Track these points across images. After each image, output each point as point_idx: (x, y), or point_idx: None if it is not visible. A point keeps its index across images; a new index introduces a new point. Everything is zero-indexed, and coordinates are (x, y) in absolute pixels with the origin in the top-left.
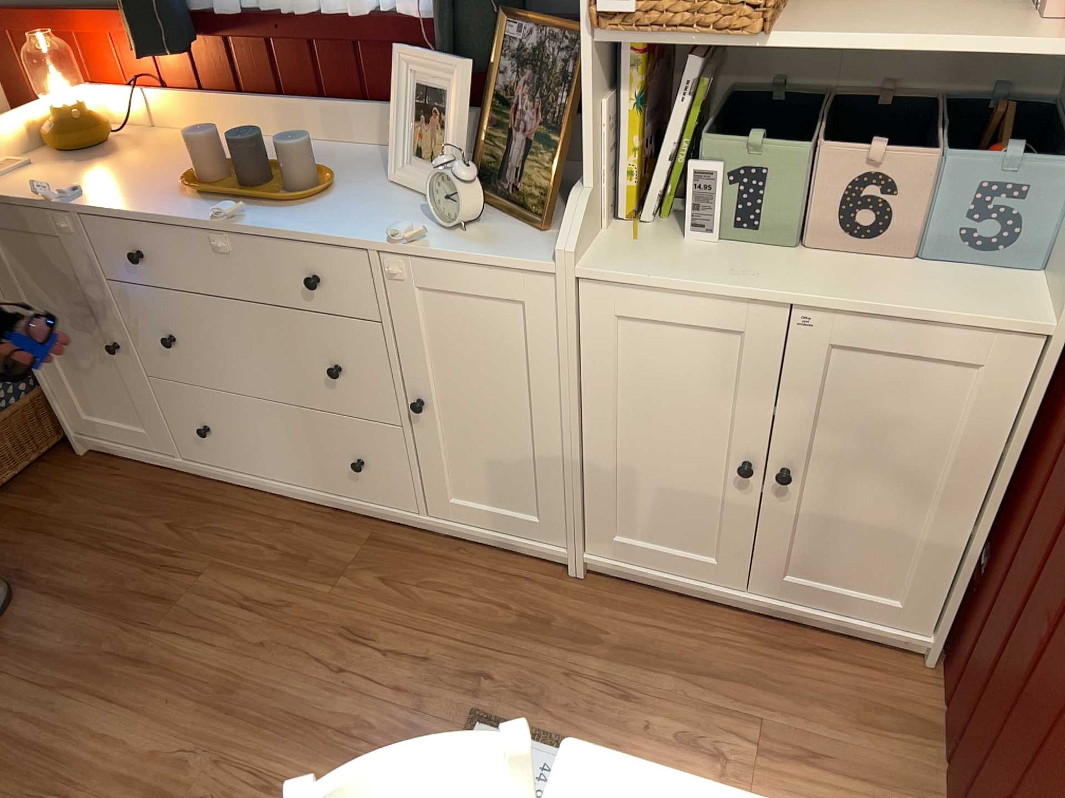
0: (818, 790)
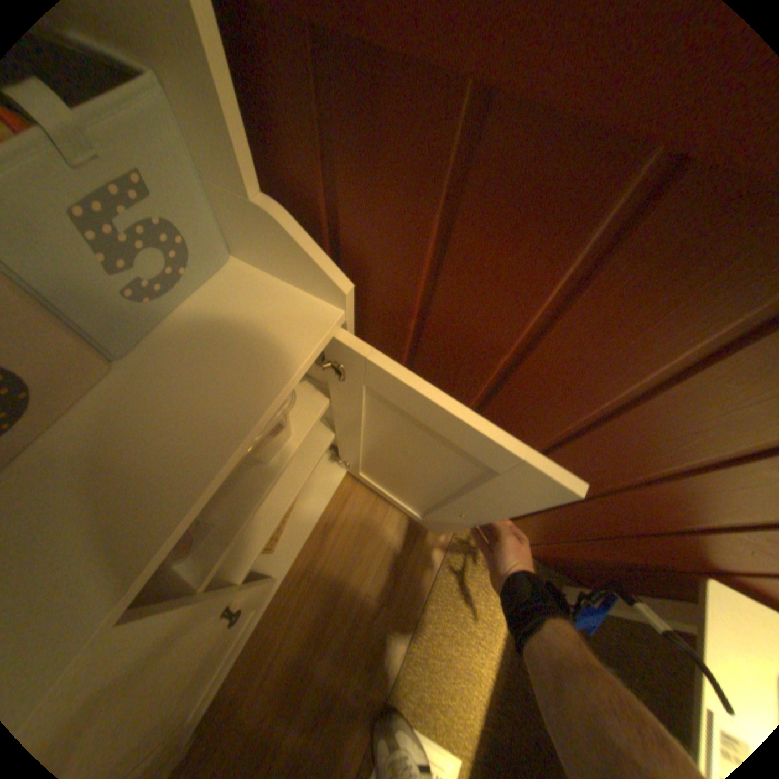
0: (422, 573)
